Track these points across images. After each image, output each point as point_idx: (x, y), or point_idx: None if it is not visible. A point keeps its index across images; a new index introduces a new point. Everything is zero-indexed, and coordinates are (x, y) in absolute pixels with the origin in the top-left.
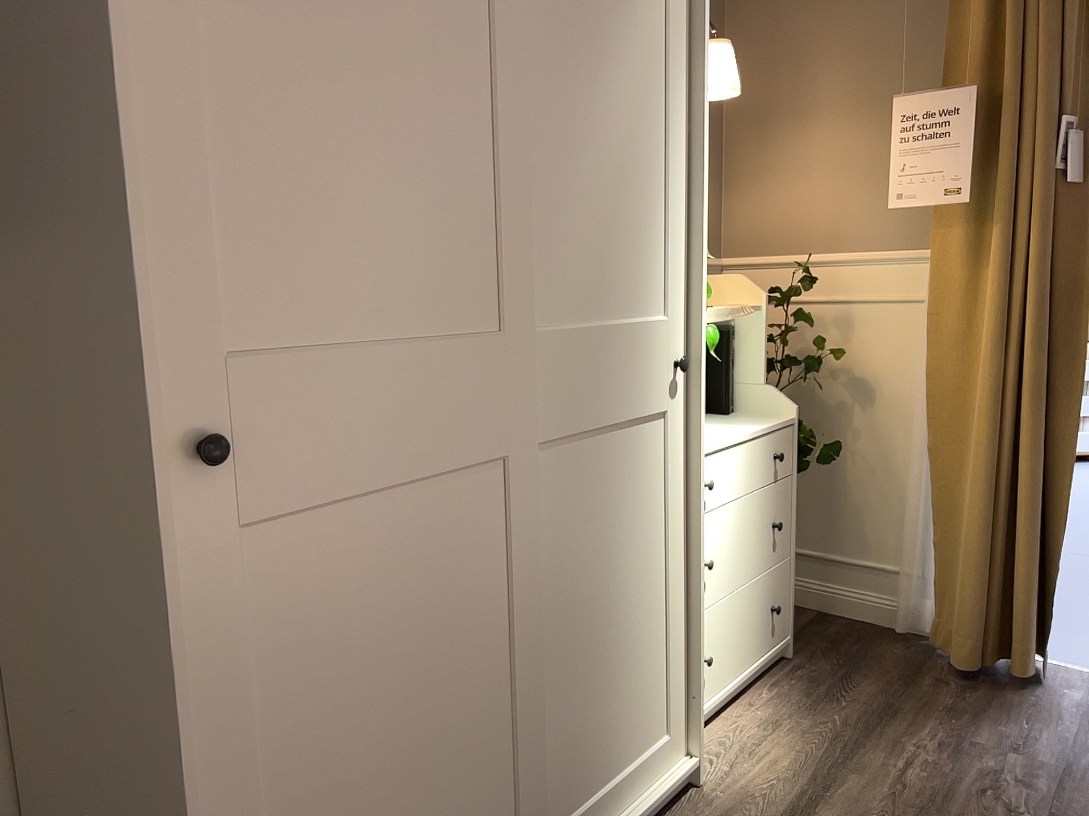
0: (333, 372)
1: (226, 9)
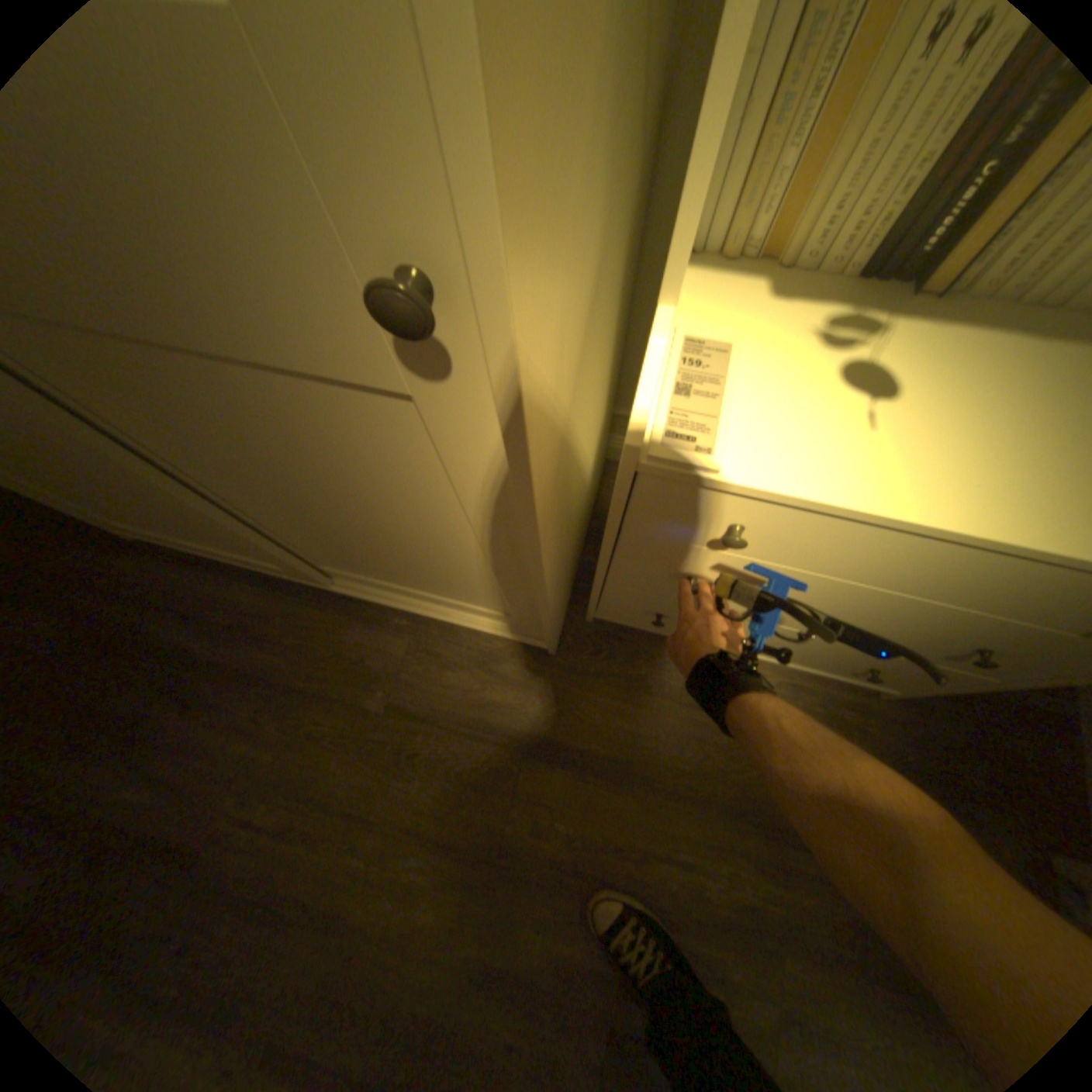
0: None
1: None
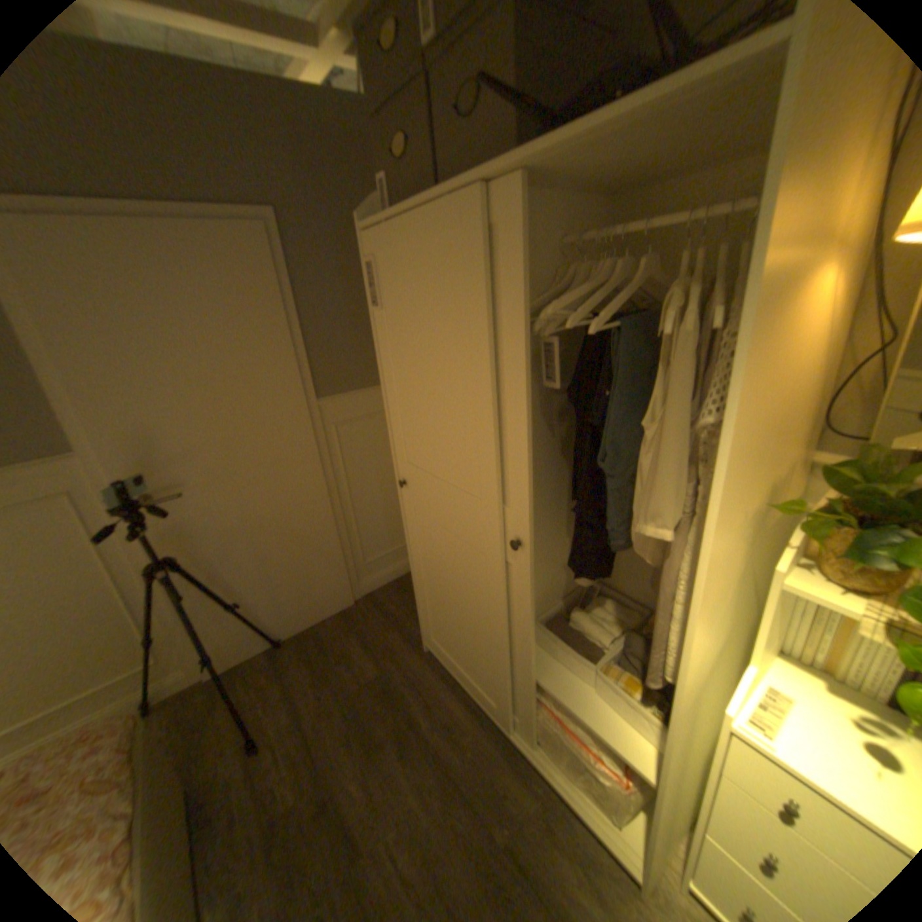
0: (425, 482)
1: (397, 369)
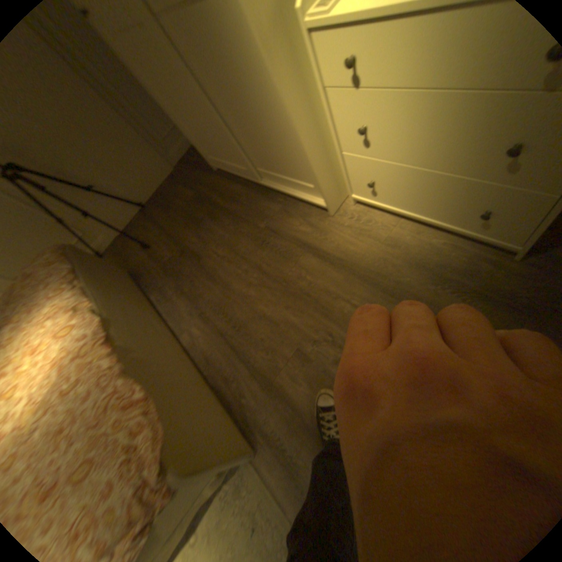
0: None
1: None
